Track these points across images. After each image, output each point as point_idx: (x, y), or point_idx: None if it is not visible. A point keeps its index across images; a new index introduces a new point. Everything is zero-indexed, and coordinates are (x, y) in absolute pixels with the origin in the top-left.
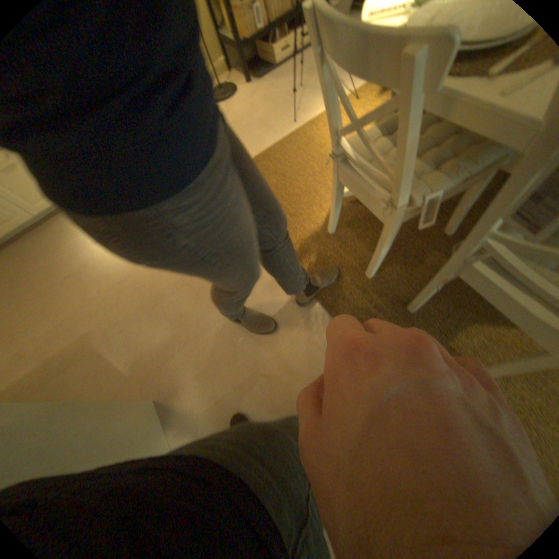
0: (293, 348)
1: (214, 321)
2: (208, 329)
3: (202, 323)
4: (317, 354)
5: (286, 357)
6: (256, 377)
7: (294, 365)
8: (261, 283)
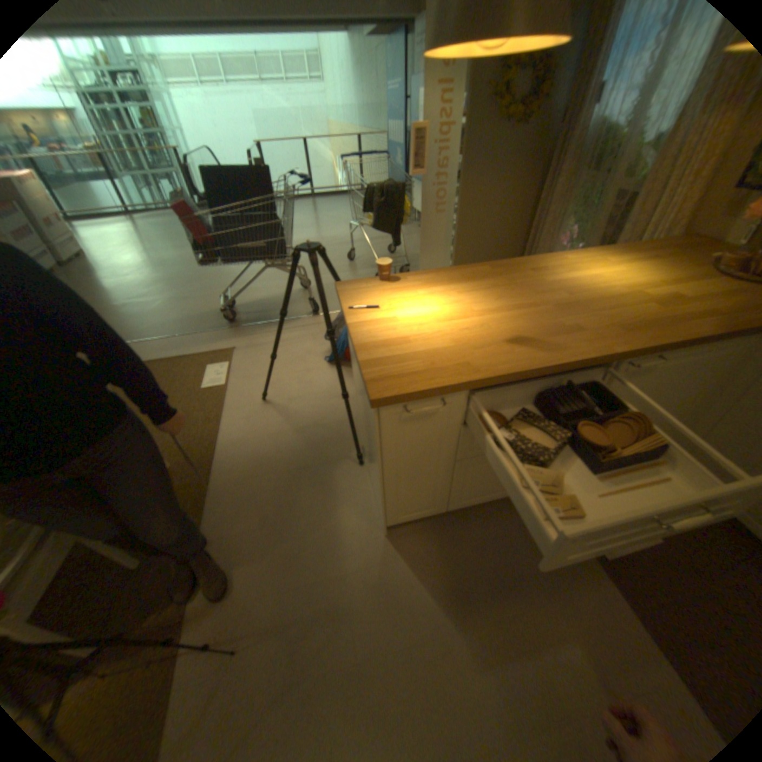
0: (246, 530)
1: (297, 595)
2: (307, 588)
3: (311, 599)
4: (233, 517)
5: (256, 525)
6: (287, 520)
7: (254, 517)
8: (223, 620)
